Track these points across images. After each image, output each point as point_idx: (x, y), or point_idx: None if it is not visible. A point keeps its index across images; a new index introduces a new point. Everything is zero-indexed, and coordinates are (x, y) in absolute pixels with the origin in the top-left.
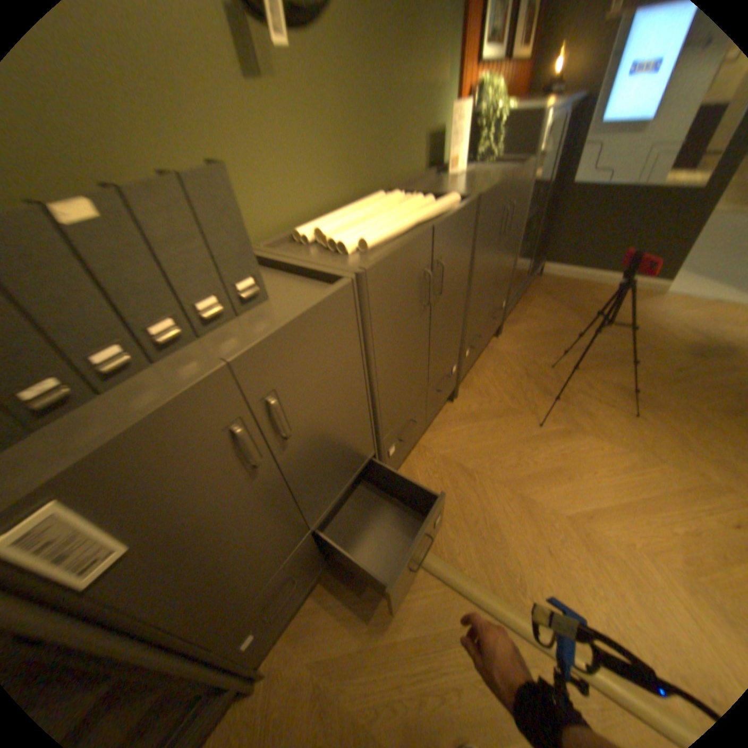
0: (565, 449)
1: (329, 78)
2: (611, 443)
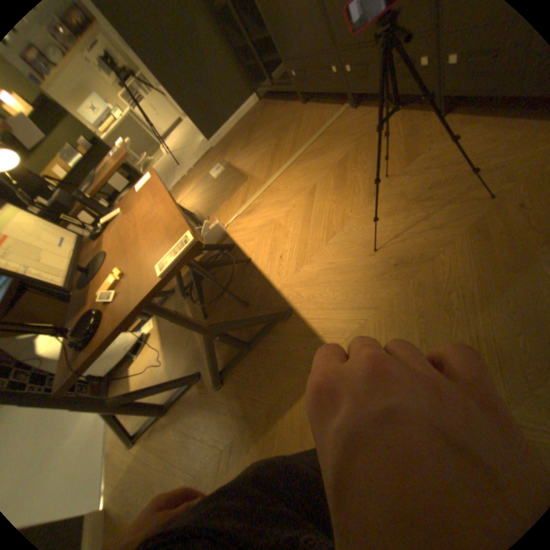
0: (360, 189)
1: None
2: (354, 219)
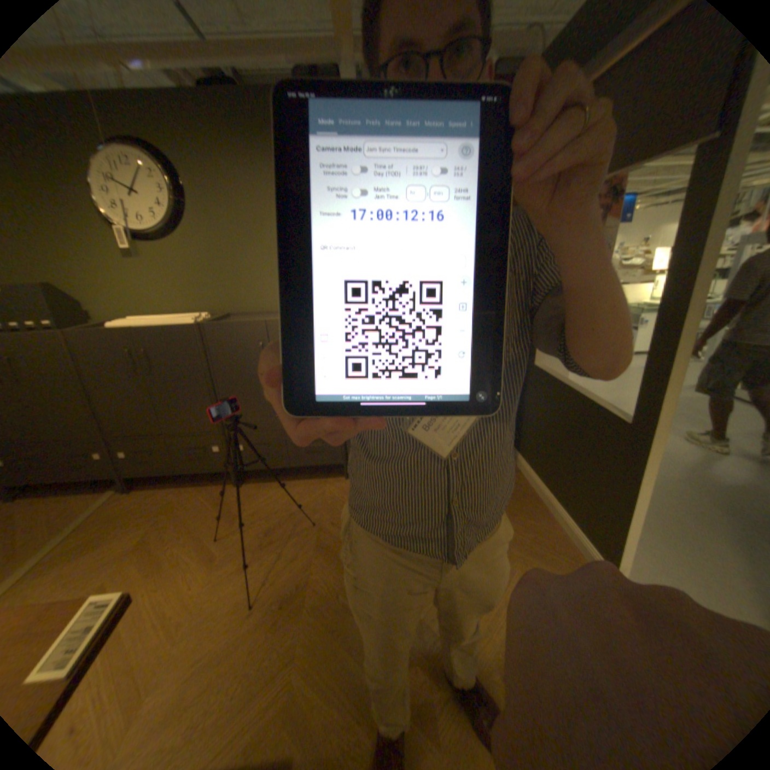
0: (187, 562)
1: (176, 256)
2: (201, 593)
